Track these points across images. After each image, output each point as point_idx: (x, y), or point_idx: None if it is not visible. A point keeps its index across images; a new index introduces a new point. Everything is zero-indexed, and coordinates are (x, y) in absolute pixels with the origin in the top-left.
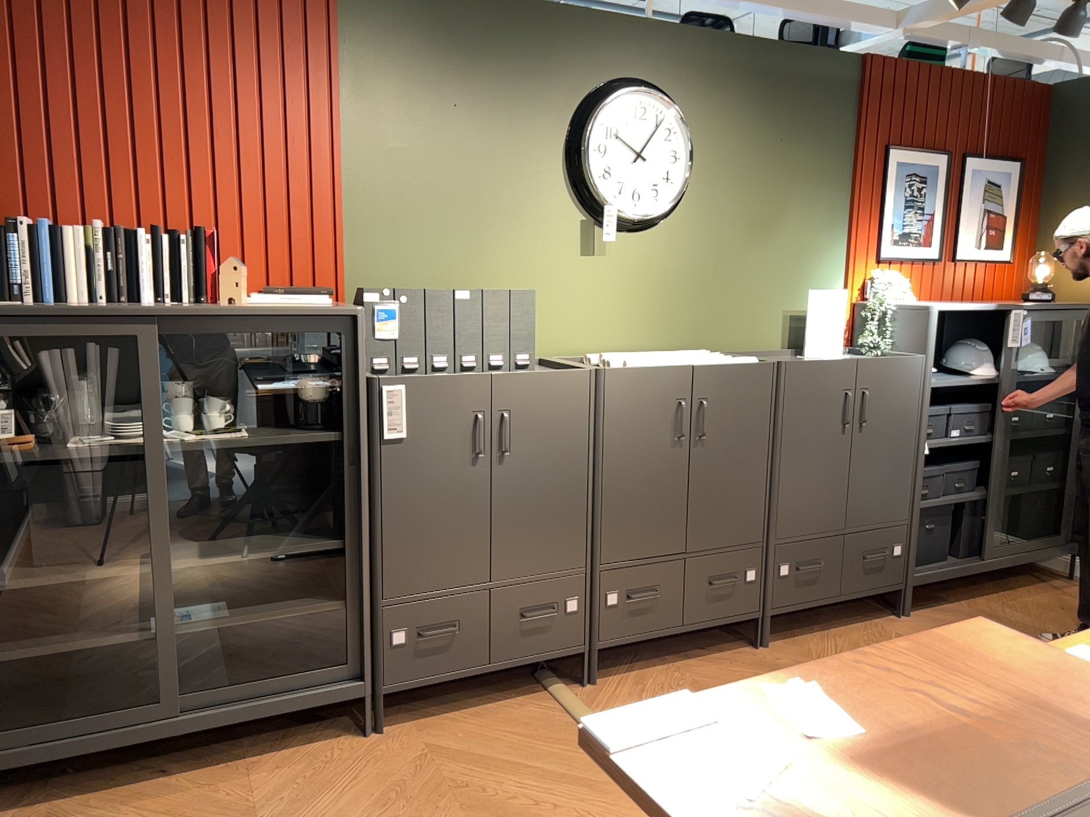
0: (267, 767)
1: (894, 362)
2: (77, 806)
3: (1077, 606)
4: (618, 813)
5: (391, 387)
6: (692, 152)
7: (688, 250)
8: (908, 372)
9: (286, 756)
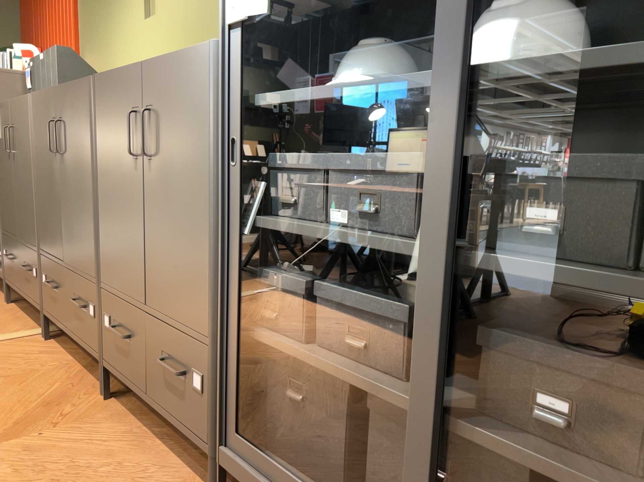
0: None
1: (176, 58)
2: None
3: None
4: None
5: None
6: None
7: None
8: (191, 74)
9: None
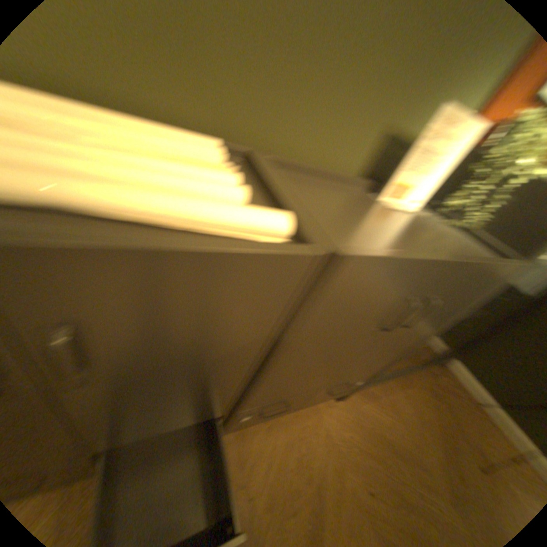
0: None
1: (496, 268)
2: None
3: (444, 405)
4: None
5: None
6: None
7: None
8: (494, 280)
9: None
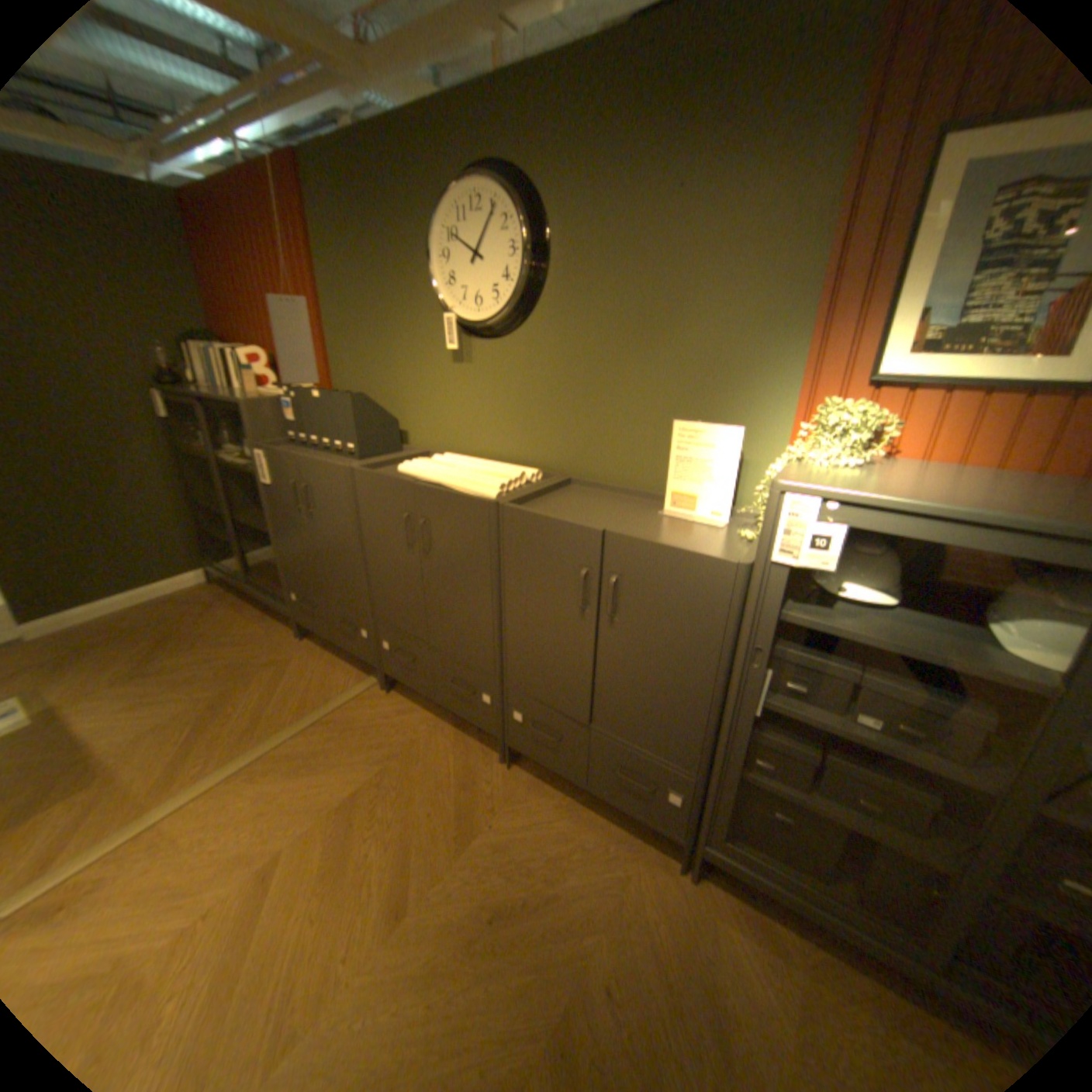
0: (261, 626)
1: (672, 553)
2: (226, 601)
3: None
4: (219, 753)
5: (257, 452)
6: (534, 236)
7: (548, 359)
8: (700, 579)
9: (272, 626)
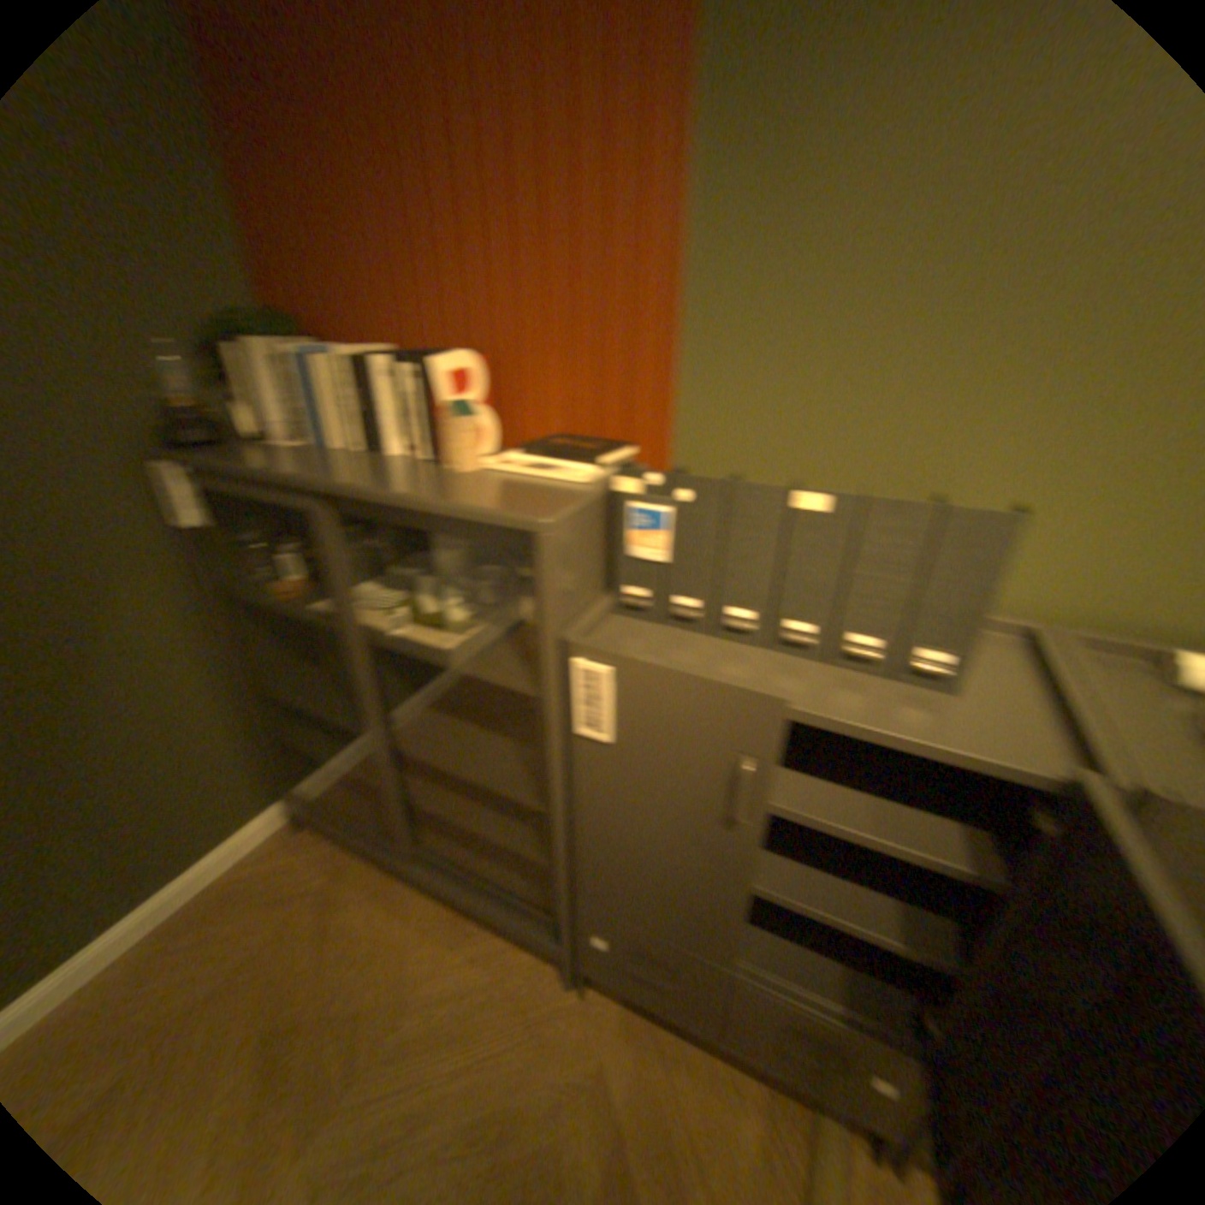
0: (468, 954)
1: None
2: (353, 880)
3: None
4: None
5: (588, 664)
6: None
7: None
8: None
9: (492, 952)
